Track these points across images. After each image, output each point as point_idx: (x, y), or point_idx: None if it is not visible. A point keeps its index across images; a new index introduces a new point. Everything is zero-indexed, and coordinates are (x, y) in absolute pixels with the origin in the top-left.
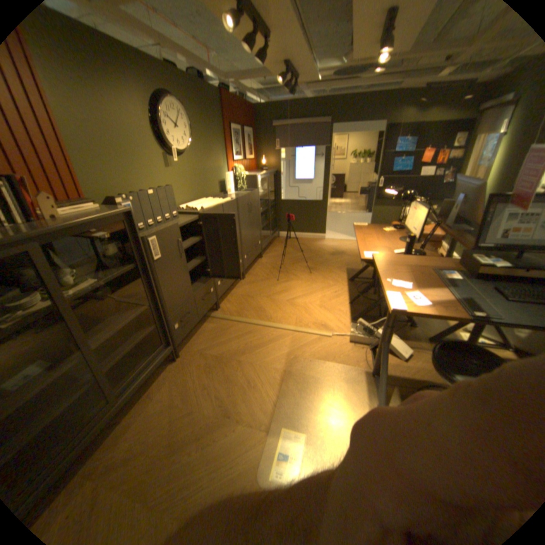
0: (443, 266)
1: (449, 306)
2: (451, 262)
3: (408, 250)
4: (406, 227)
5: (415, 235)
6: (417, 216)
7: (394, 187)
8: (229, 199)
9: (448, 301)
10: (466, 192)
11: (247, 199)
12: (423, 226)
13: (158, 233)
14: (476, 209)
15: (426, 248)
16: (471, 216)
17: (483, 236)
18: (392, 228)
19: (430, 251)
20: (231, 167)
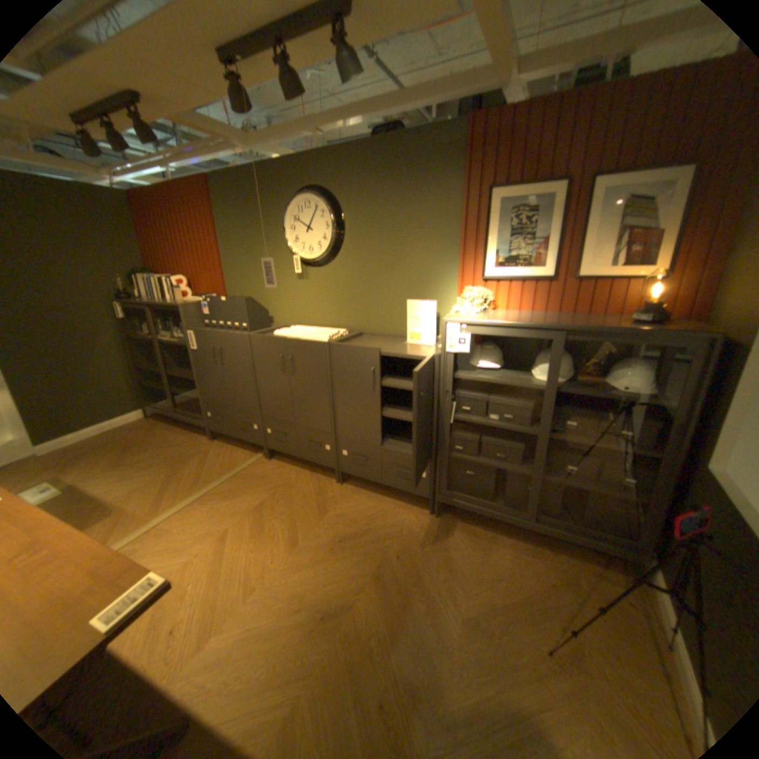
0: None
1: None
2: None
3: None
4: None
5: None
6: None
7: None
8: (321, 339)
9: None
10: None
11: (362, 357)
12: None
13: (195, 330)
14: None
15: None
16: None
17: None
18: None
19: None
20: (461, 291)
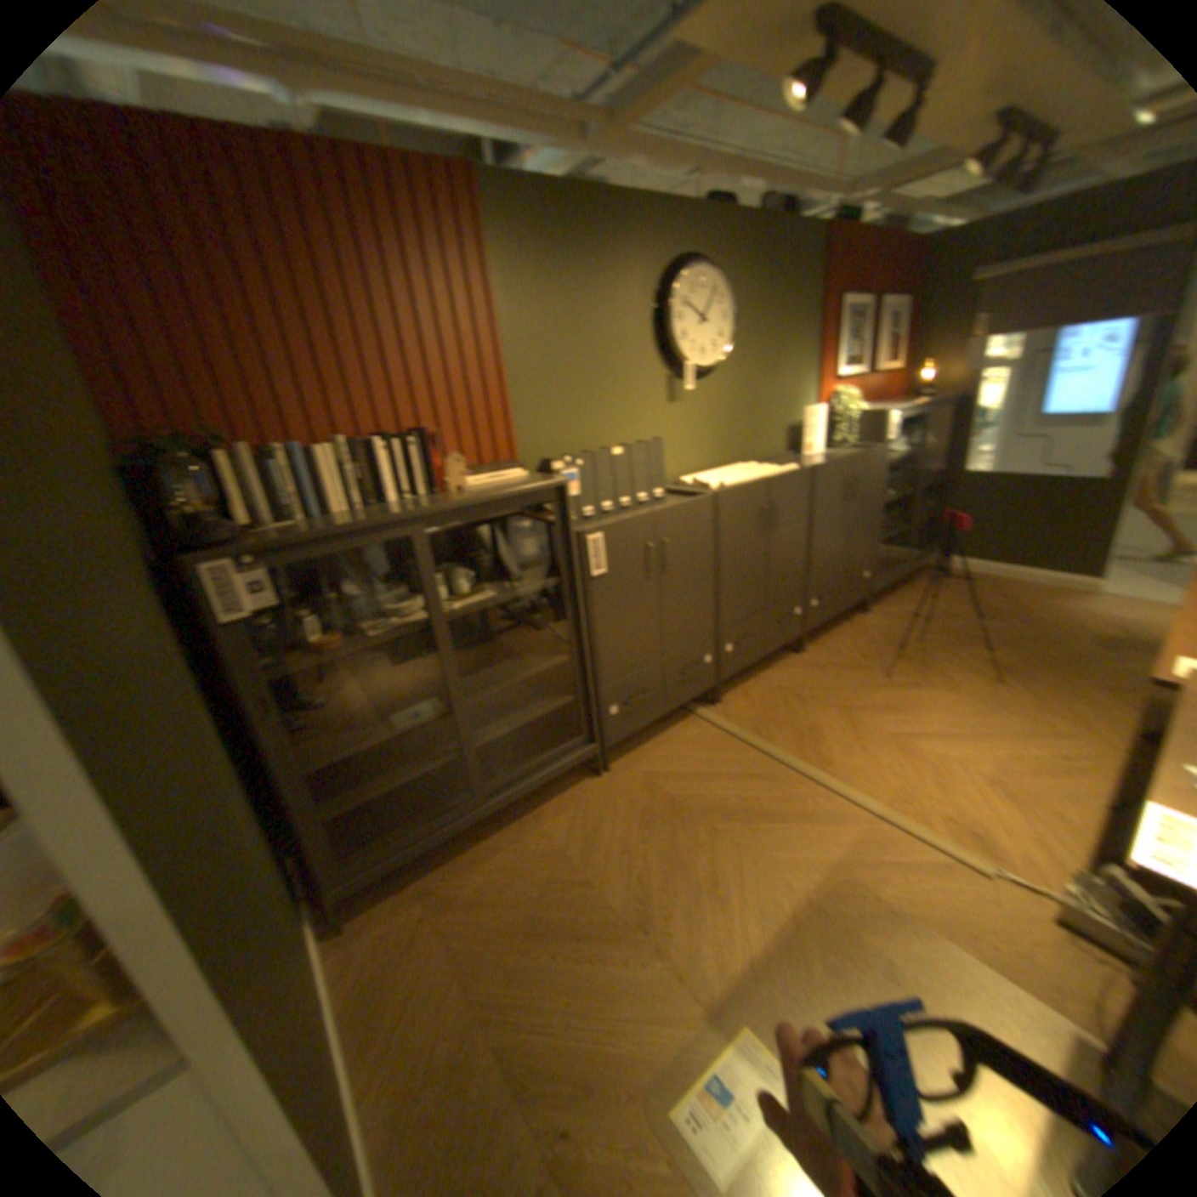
0: None
1: None
2: None
3: None
4: None
5: None
6: None
7: None
8: (789, 468)
9: None
10: None
11: (839, 470)
12: None
13: (604, 530)
14: None
15: None
16: None
17: None
18: None
19: None
20: (822, 394)
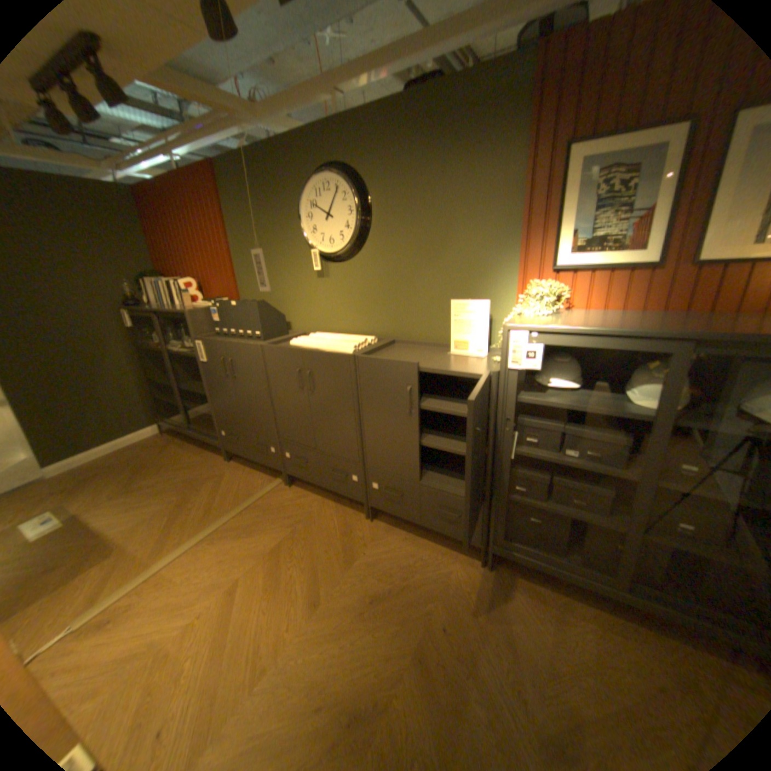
0: None
1: None
2: None
3: None
4: None
5: None
6: None
7: None
8: (345, 350)
9: None
10: None
11: (395, 373)
12: None
13: (203, 340)
14: None
15: None
16: None
17: None
18: None
19: None
20: (522, 287)
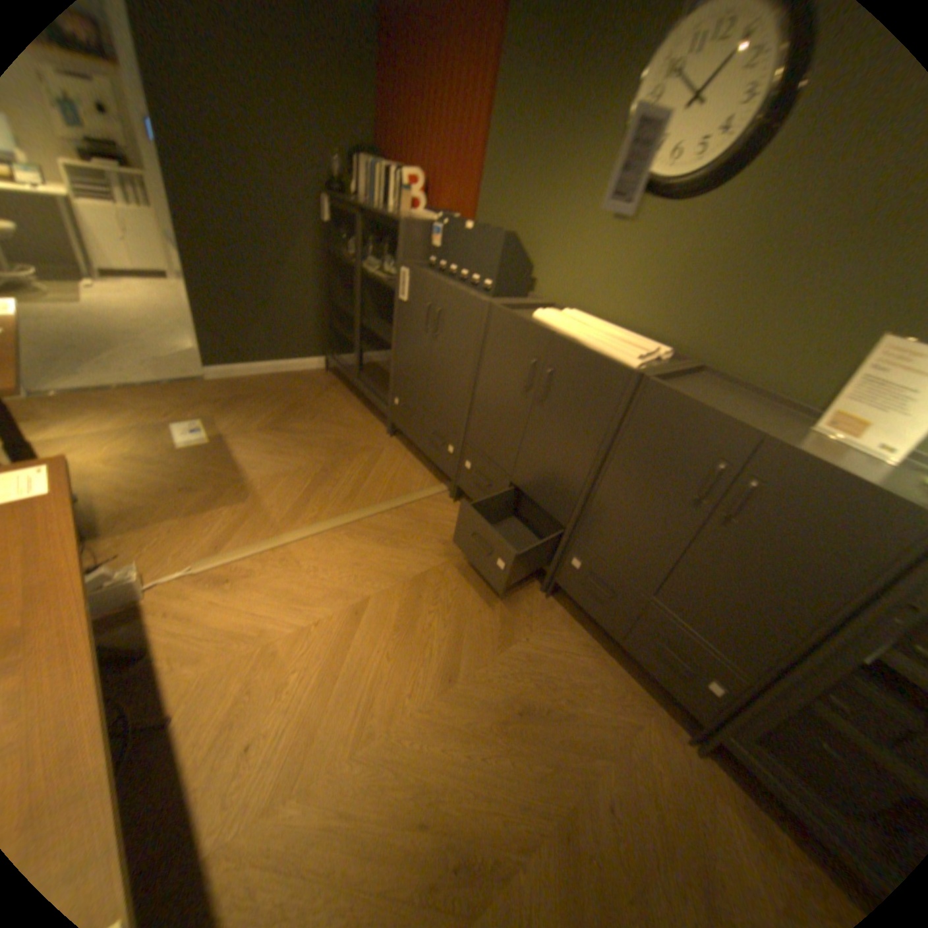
0: None
1: None
2: None
3: None
4: None
5: None
6: None
7: None
8: (625, 359)
9: None
10: None
11: (710, 432)
12: None
13: (412, 269)
14: None
15: None
16: None
17: None
18: None
19: None
20: None
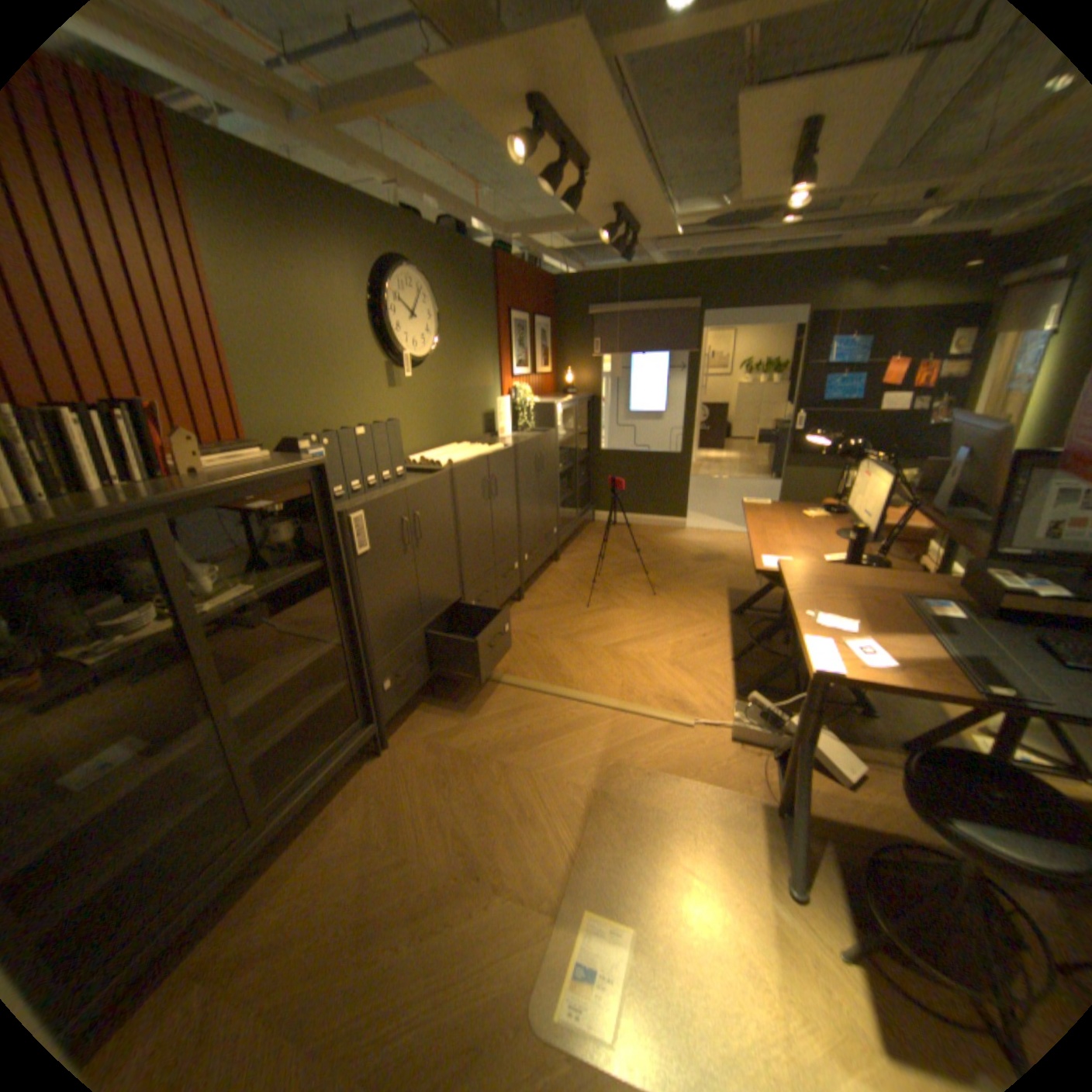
0: (922, 592)
1: (930, 672)
2: (938, 585)
3: (851, 556)
4: (846, 512)
5: (862, 528)
6: (868, 490)
7: (823, 432)
8: (499, 447)
9: (929, 662)
10: (968, 447)
11: (532, 449)
12: (880, 510)
13: (366, 507)
14: (989, 480)
15: (888, 554)
16: (979, 493)
17: (1002, 534)
18: (817, 512)
19: (896, 561)
20: (505, 388)
